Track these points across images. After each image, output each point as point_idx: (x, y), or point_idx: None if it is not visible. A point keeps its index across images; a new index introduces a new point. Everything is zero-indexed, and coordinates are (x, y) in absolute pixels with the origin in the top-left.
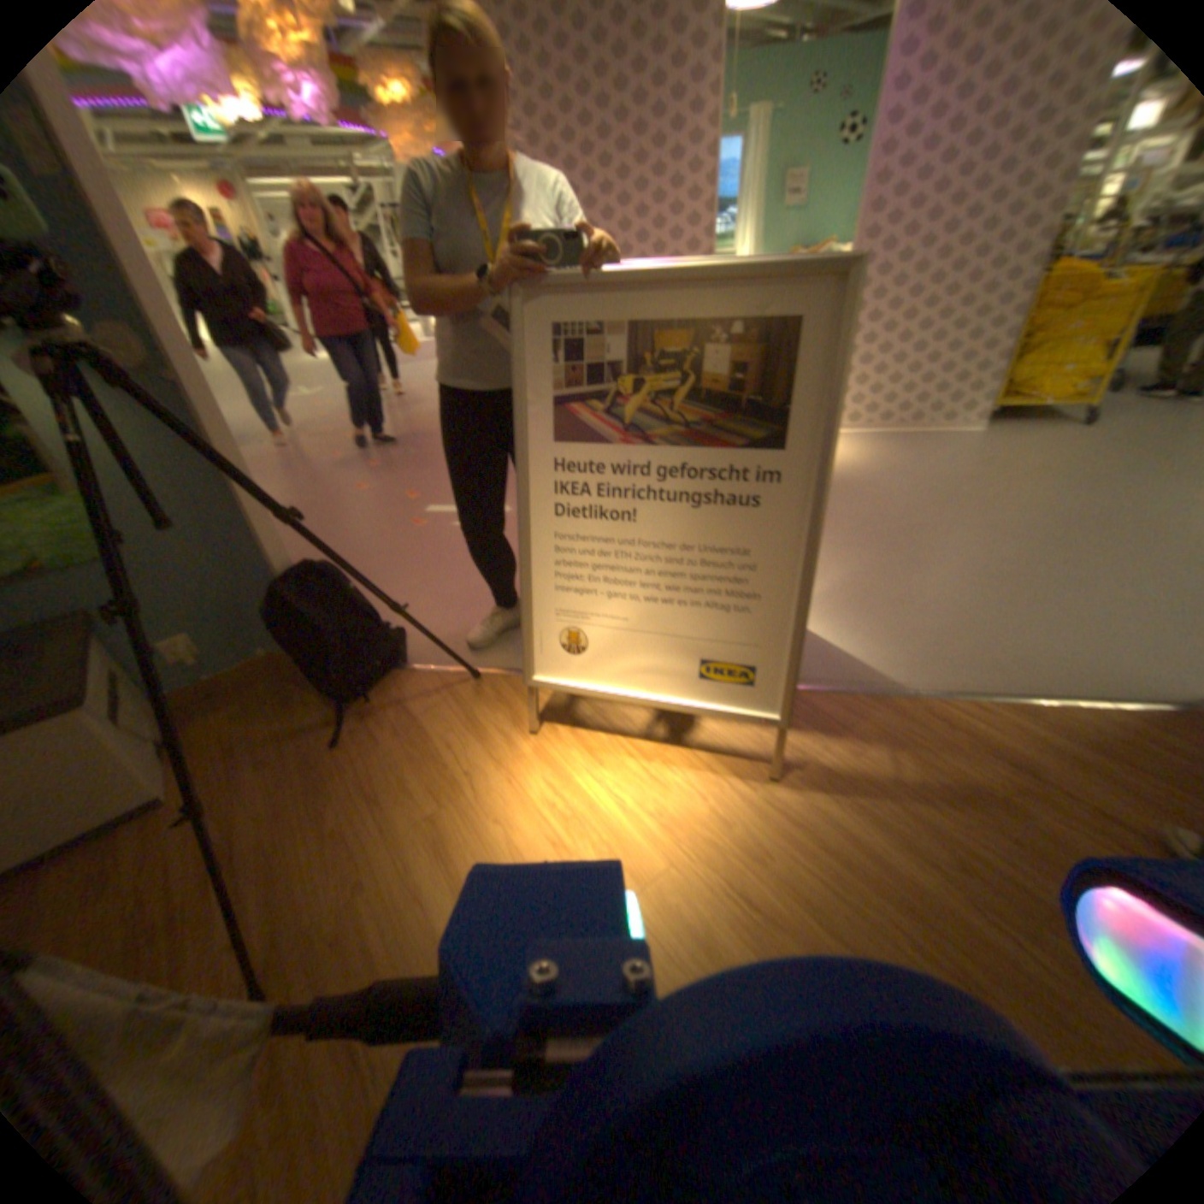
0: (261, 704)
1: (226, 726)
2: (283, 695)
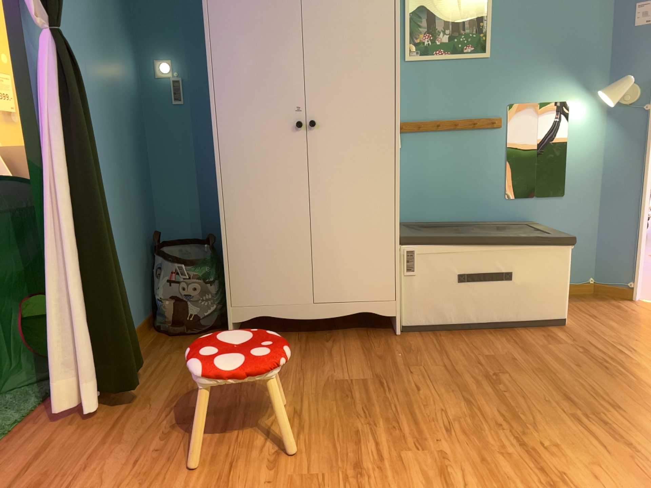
0: (597, 304)
1: (580, 307)
2: (611, 304)
